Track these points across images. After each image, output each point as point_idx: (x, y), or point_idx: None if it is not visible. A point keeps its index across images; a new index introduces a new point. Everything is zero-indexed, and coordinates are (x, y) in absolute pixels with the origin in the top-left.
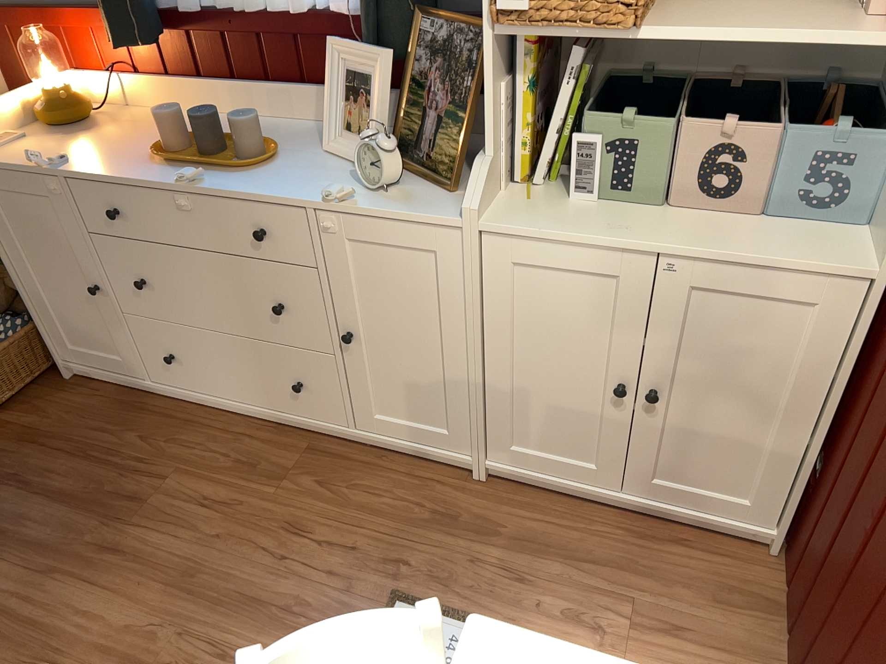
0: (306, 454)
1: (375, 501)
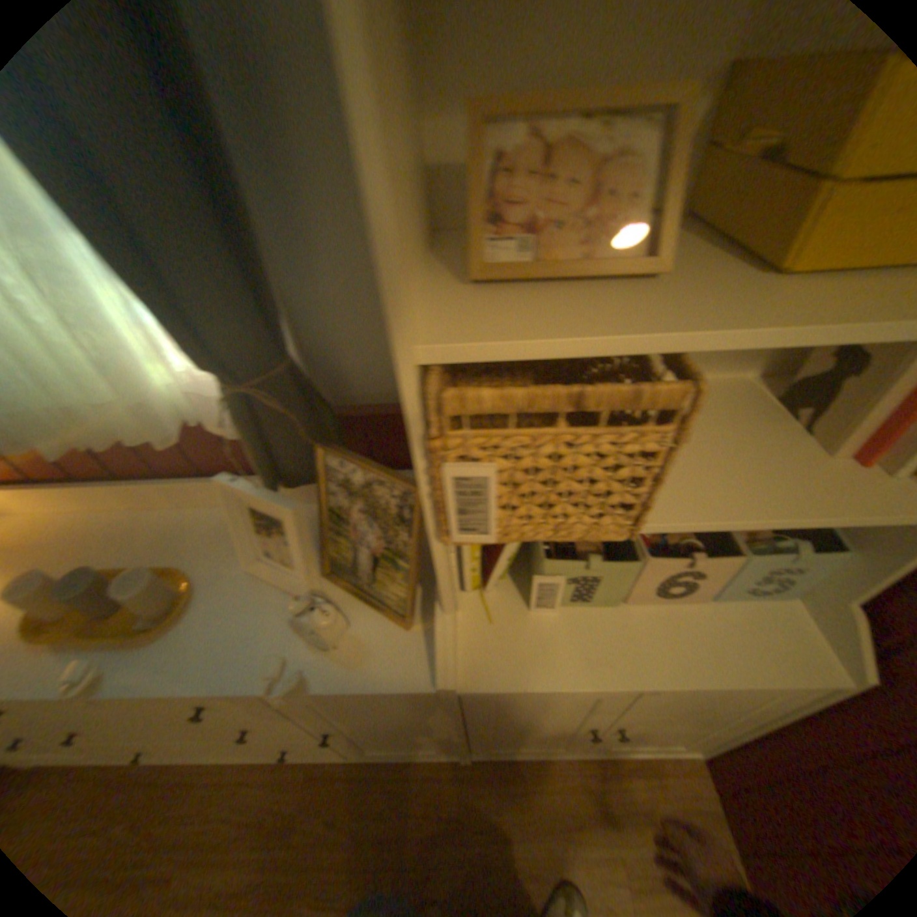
0: (302, 794)
1: (383, 835)
